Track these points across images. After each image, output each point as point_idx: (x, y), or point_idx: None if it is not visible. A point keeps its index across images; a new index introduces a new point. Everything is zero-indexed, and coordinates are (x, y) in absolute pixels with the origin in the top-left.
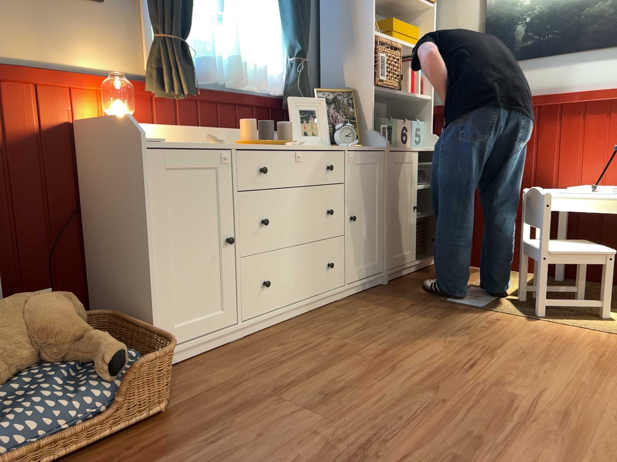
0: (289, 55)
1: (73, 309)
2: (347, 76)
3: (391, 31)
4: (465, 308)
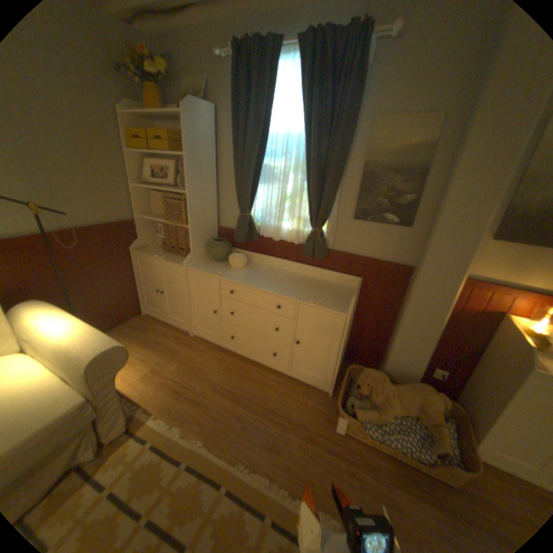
0: None
1: (445, 408)
2: None
3: None
4: None
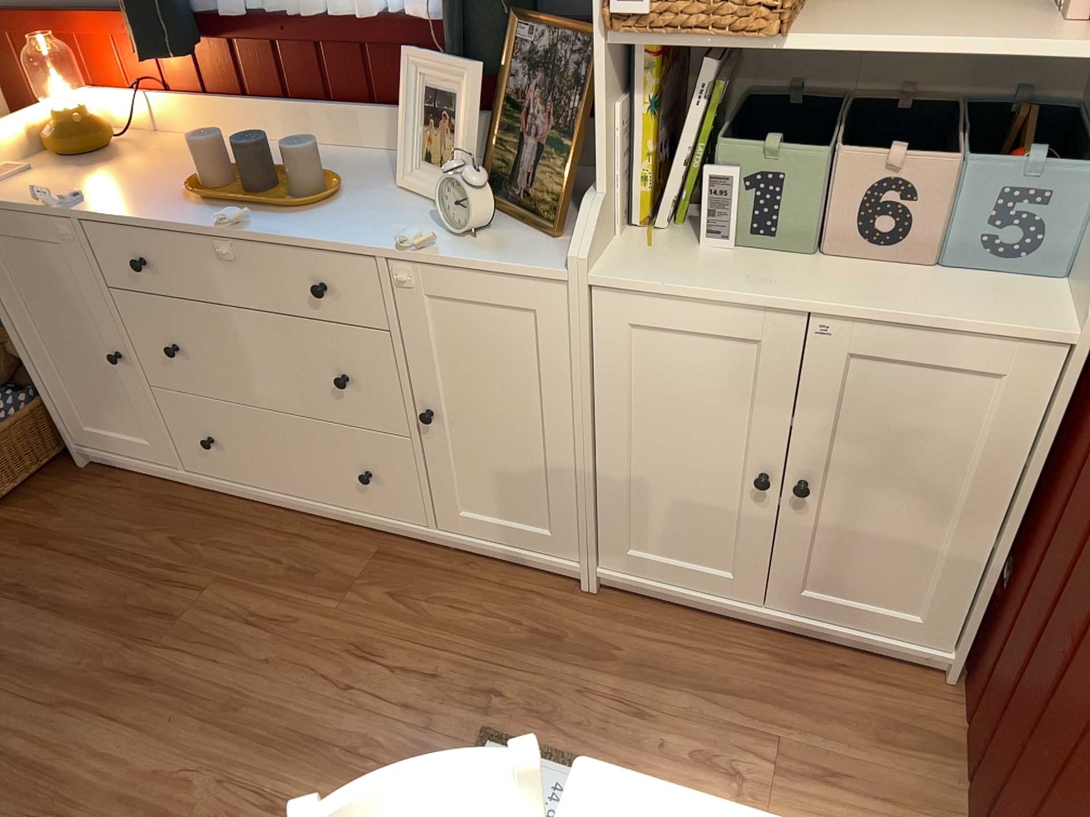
0: None
1: None
2: None
3: None
4: None
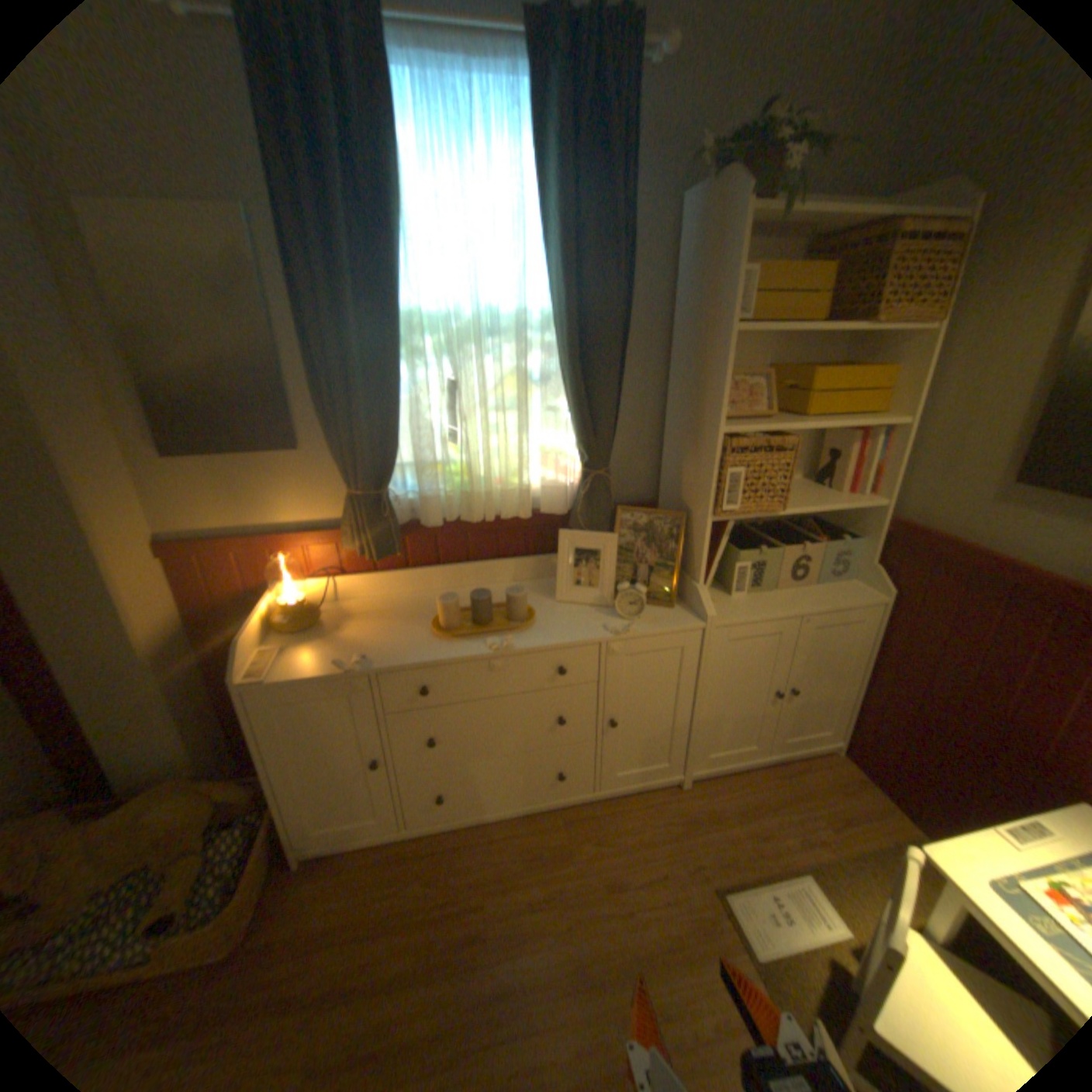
0: (580, 461)
1: (200, 815)
2: (684, 485)
3: (808, 393)
4: (732, 948)
